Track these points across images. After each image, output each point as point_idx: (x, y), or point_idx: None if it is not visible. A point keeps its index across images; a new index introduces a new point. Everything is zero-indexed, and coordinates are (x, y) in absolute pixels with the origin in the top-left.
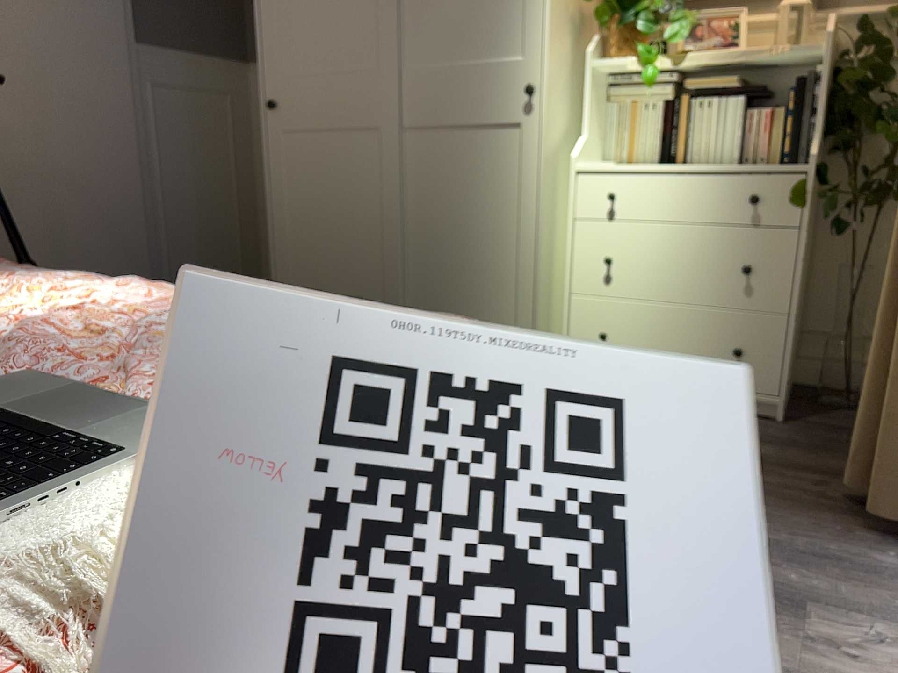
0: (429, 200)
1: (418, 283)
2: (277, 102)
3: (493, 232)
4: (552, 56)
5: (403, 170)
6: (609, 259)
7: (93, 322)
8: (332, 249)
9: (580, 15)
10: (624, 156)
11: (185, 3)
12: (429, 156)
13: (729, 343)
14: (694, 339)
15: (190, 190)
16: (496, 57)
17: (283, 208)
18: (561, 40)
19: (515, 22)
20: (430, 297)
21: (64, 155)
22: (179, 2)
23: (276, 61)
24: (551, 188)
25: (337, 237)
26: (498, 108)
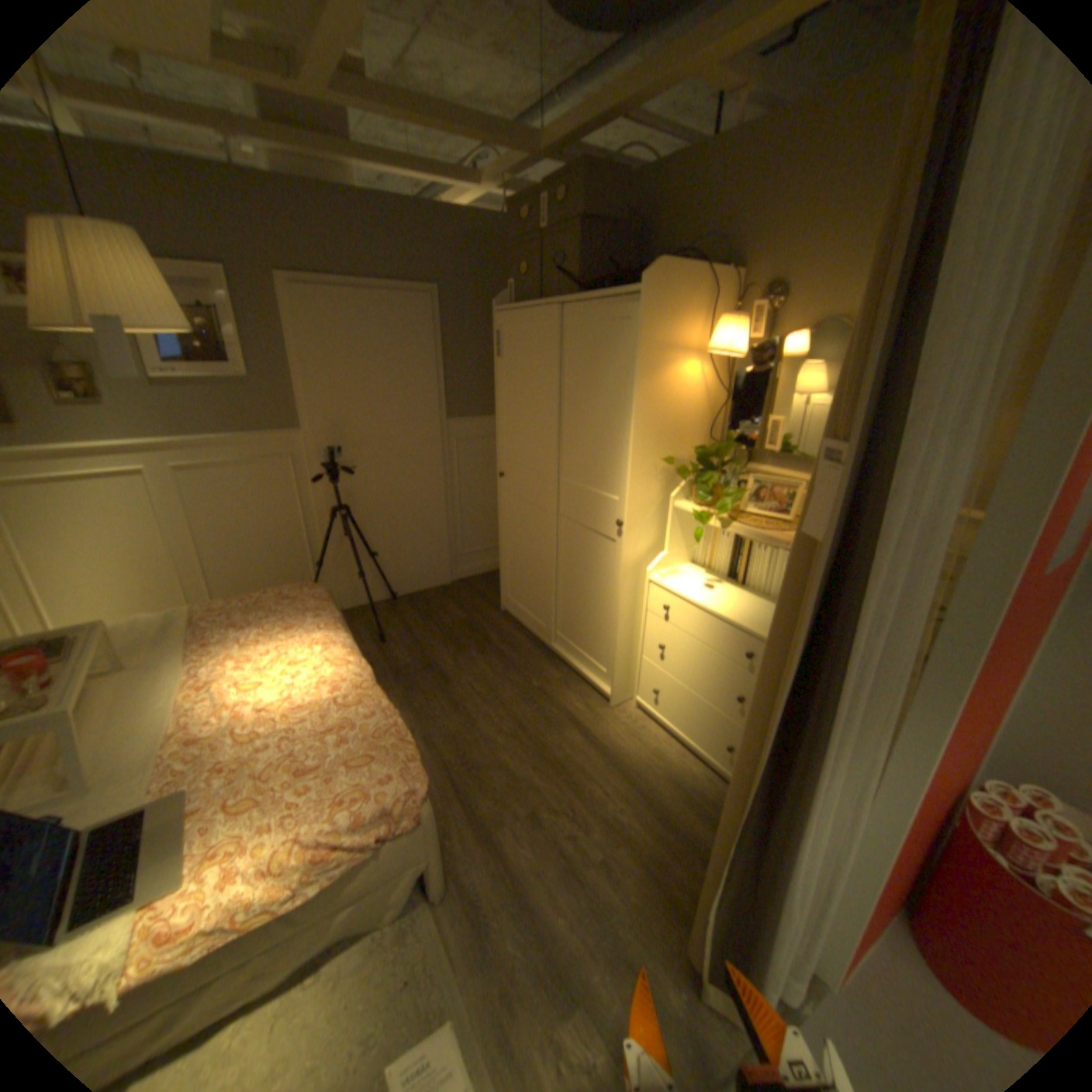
0: (571, 563)
1: (563, 608)
2: (505, 473)
3: (599, 599)
4: (634, 505)
5: (558, 540)
6: (662, 646)
7: (266, 719)
8: (526, 569)
9: (676, 463)
10: (706, 561)
11: (481, 388)
12: (571, 537)
13: (727, 738)
14: (707, 722)
15: (477, 498)
16: (606, 492)
17: (506, 535)
18: (648, 490)
19: (616, 474)
20: (568, 620)
21: (399, 491)
22: (476, 388)
23: (504, 449)
24: (631, 586)
25: (528, 563)
26: (605, 525)
